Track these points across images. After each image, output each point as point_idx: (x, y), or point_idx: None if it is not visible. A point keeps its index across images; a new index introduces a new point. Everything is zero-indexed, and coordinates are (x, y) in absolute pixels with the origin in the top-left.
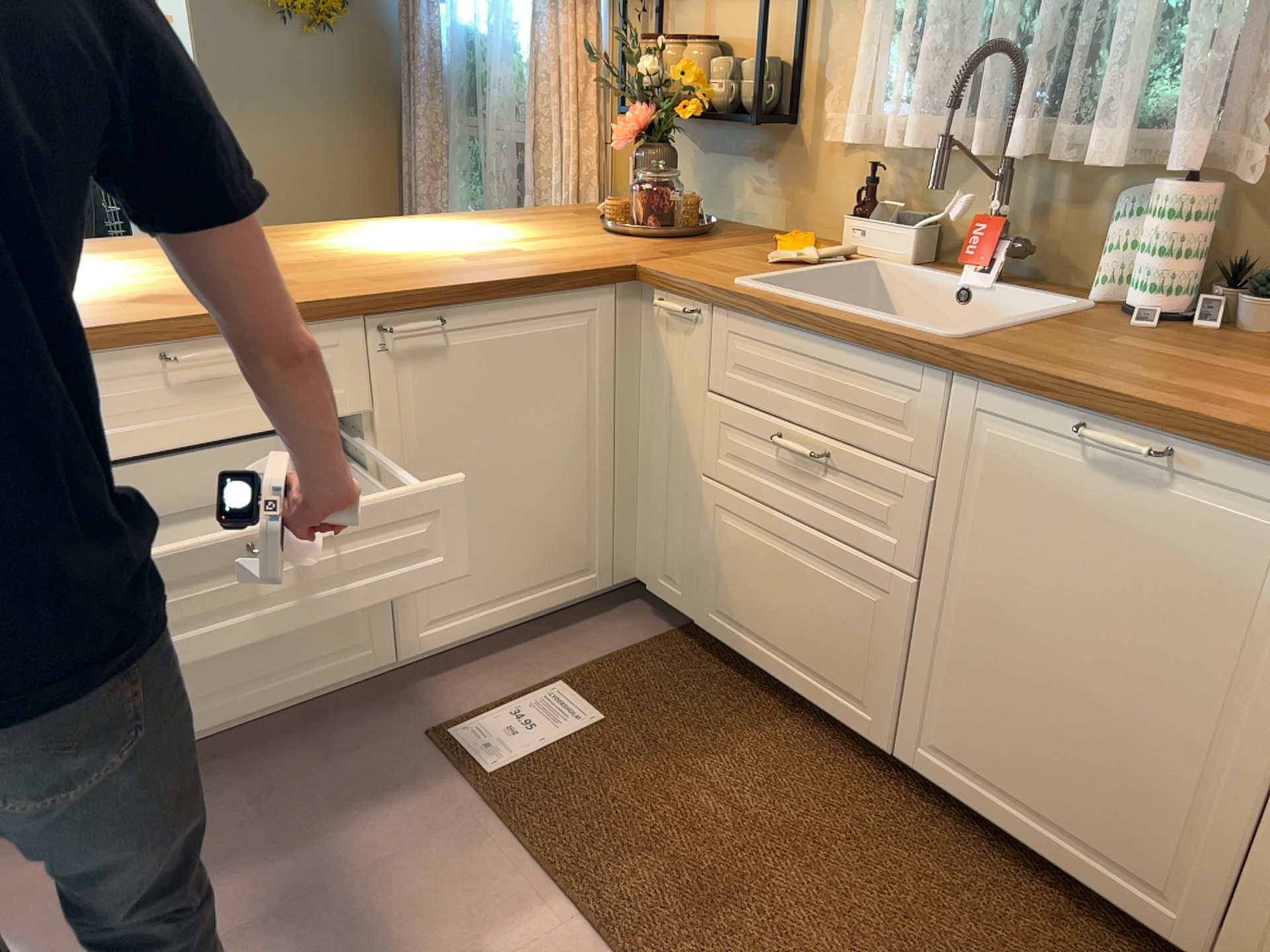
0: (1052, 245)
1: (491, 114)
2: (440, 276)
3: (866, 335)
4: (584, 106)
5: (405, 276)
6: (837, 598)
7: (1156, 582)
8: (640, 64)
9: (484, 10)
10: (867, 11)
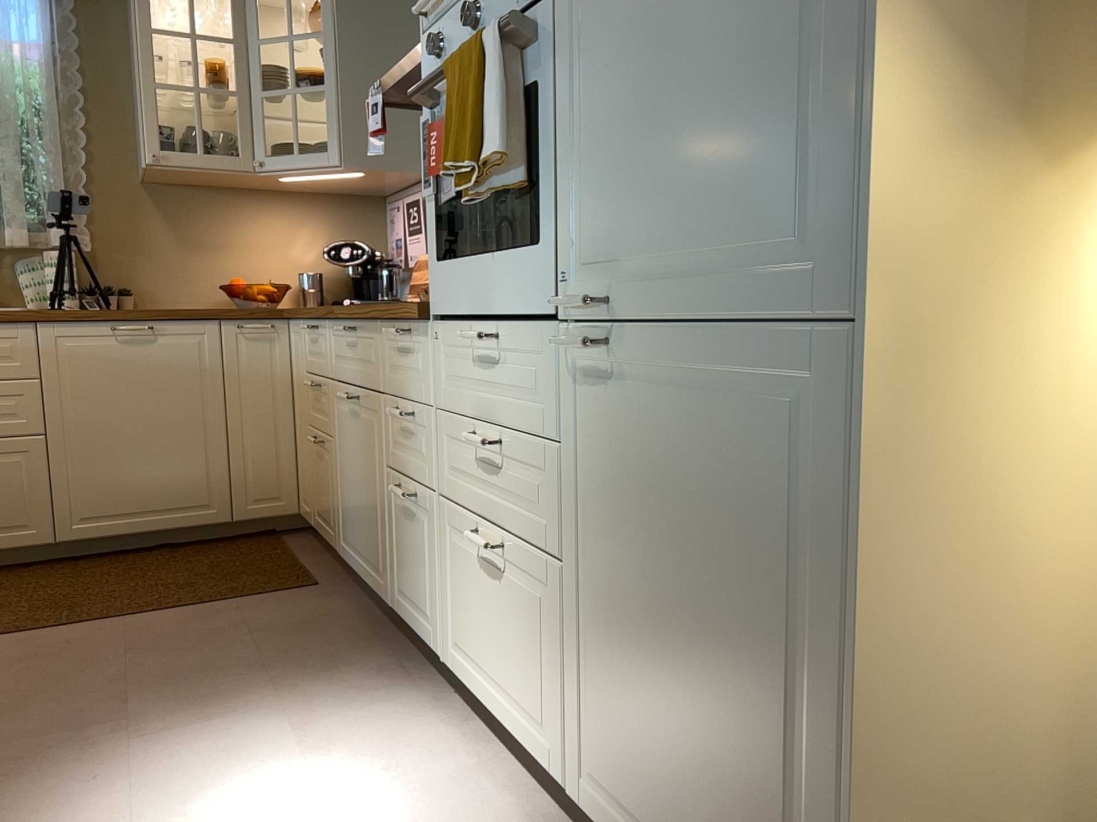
0: None
1: None
2: None
3: None
4: None
5: None
6: None
7: (162, 379)
8: None
9: None
10: None
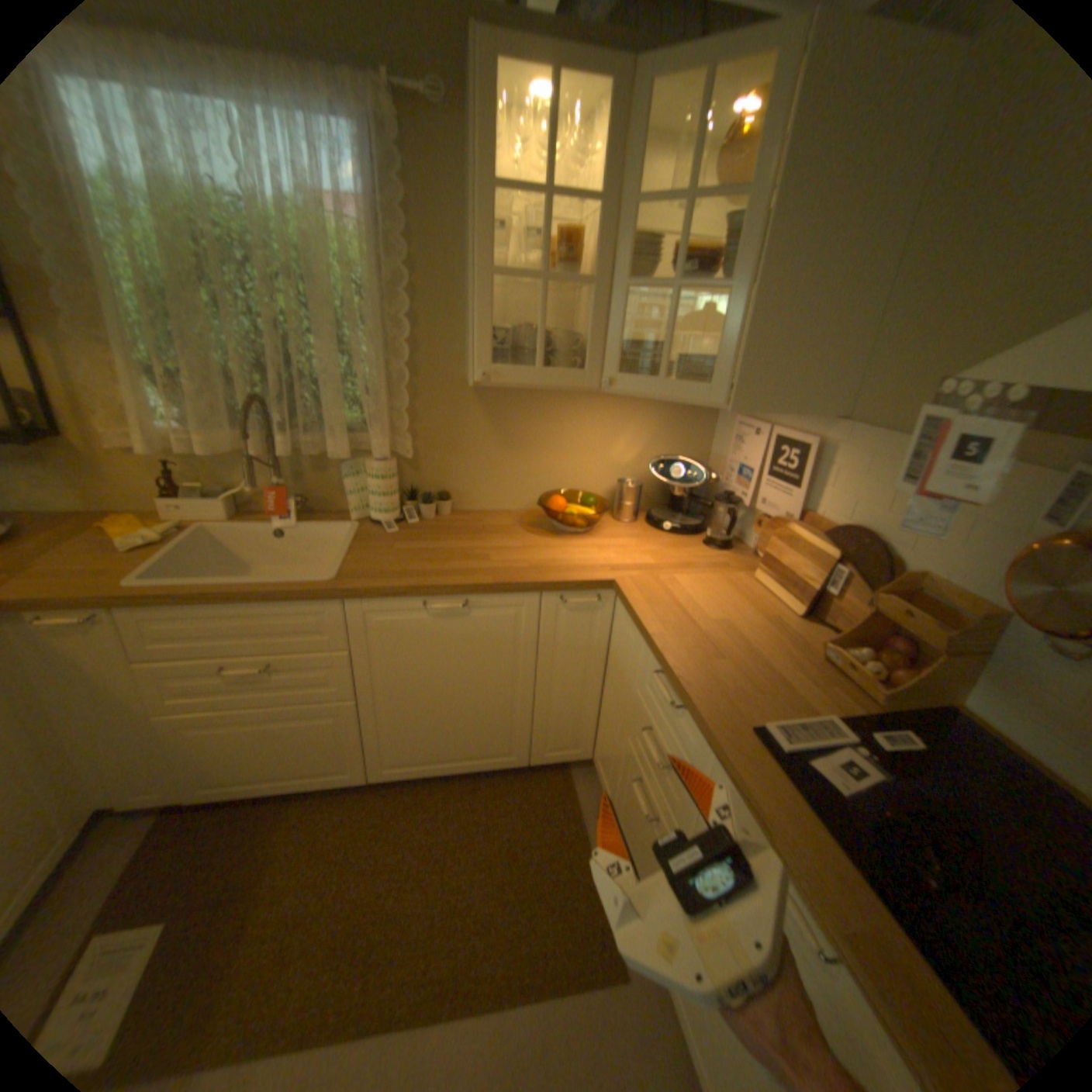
0: (314, 492)
1: None
2: None
3: (276, 595)
4: None
5: None
6: (303, 733)
7: (474, 650)
8: None
9: None
10: (119, 362)
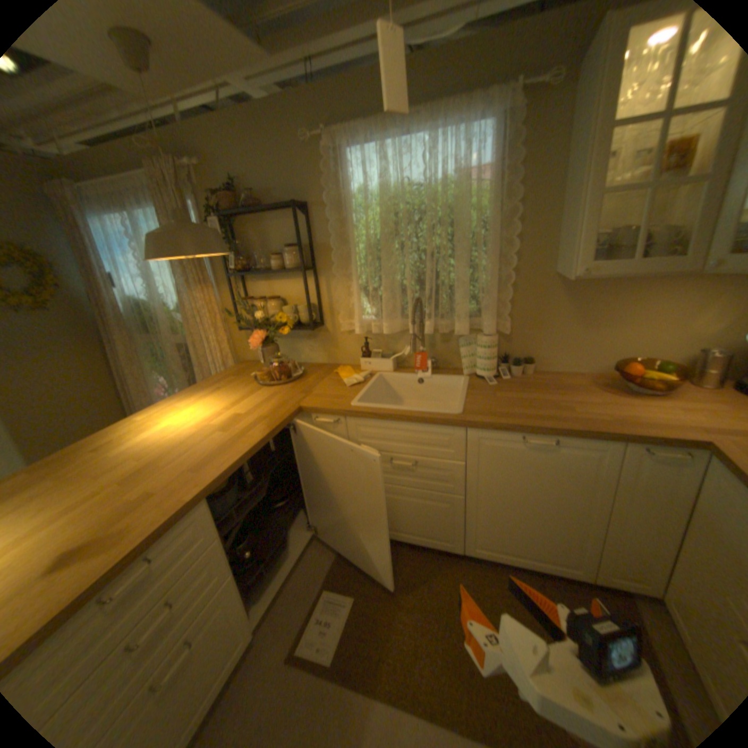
0: (440, 355)
1: (159, 334)
2: (224, 451)
3: (427, 419)
4: (216, 327)
5: (206, 459)
6: (430, 509)
7: (559, 479)
8: (251, 312)
9: (139, 288)
10: (354, 286)
